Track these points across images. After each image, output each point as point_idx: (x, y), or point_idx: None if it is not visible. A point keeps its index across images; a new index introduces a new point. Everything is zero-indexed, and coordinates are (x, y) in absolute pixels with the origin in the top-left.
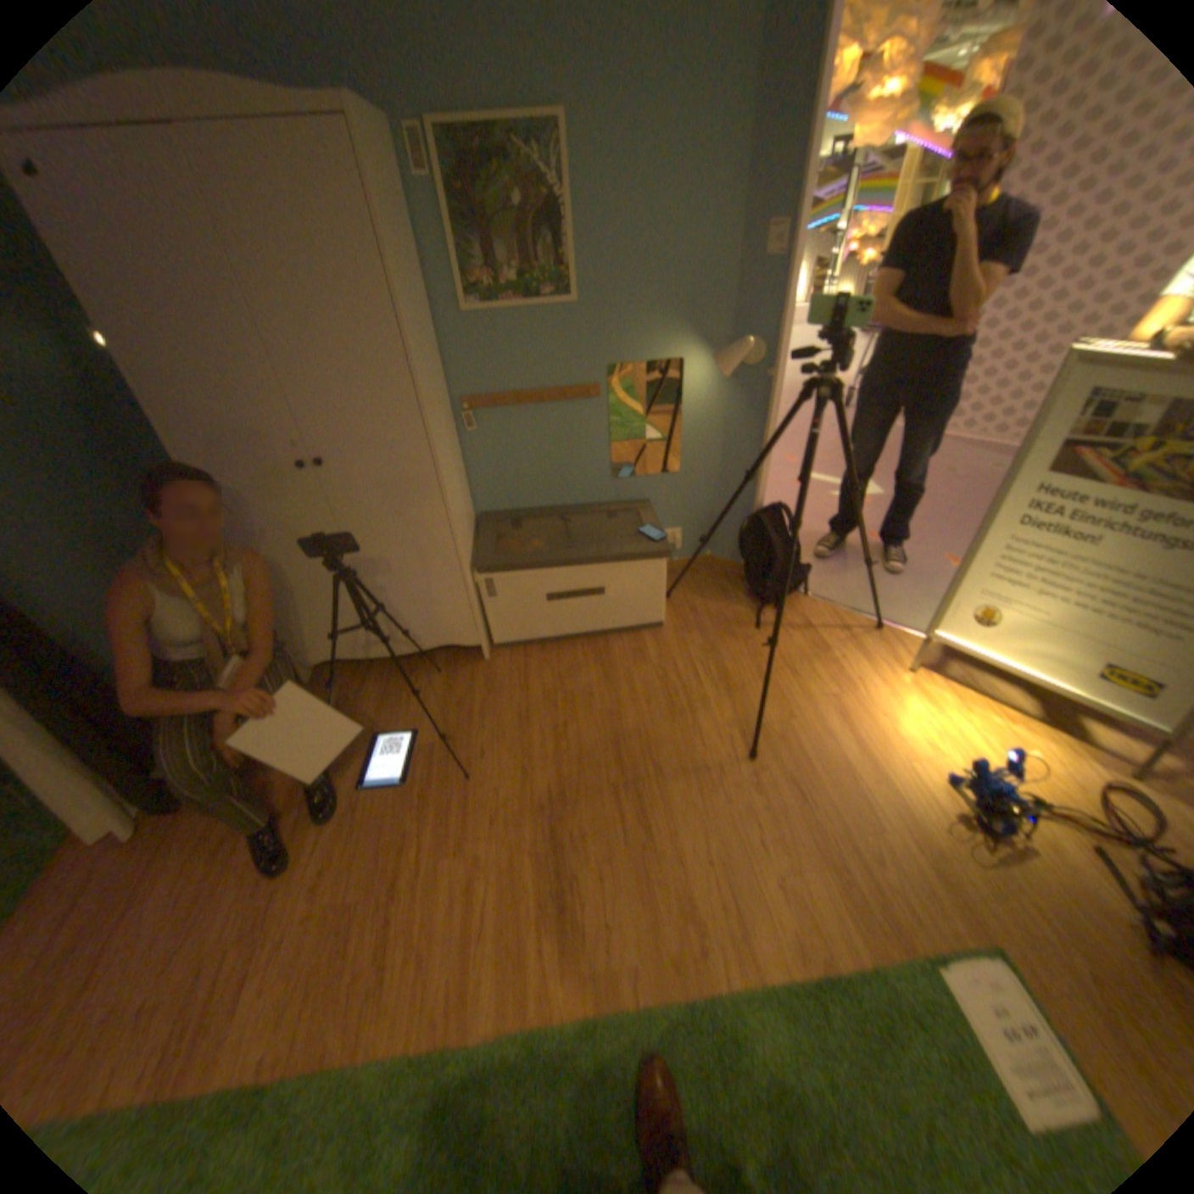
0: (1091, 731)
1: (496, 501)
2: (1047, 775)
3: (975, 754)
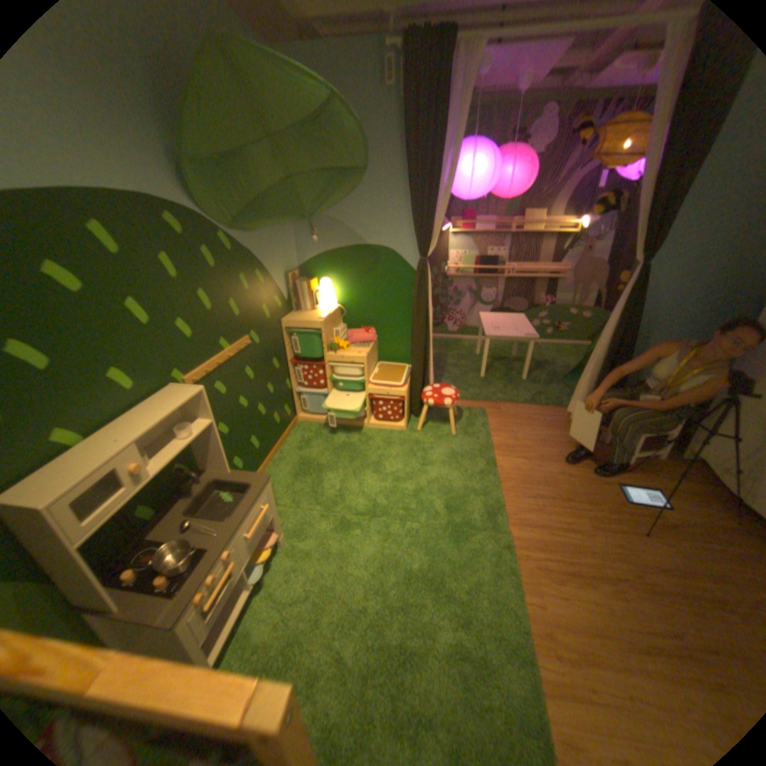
0: None
1: None
2: None
3: None
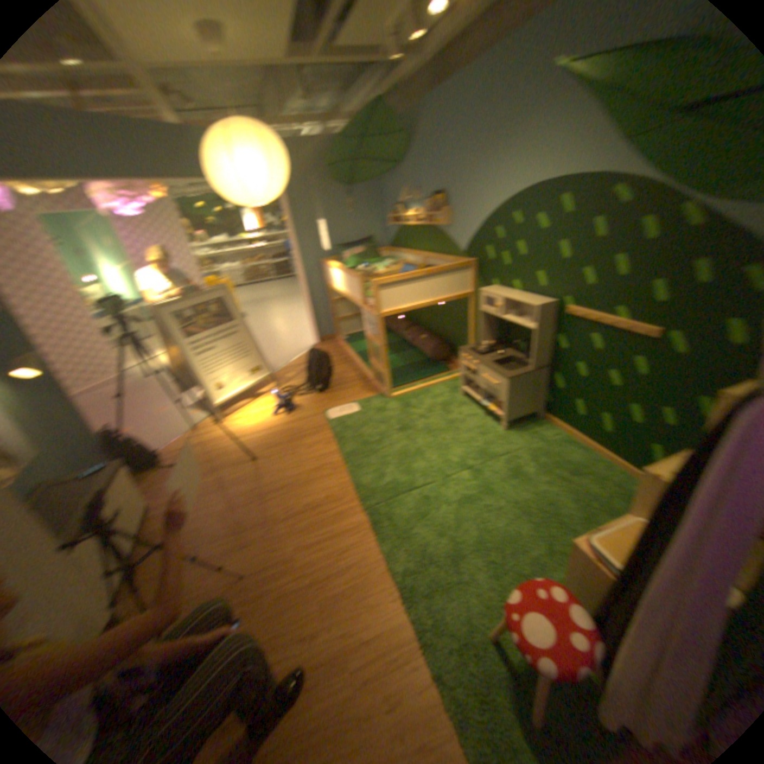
0: (262, 392)
1: None
2: (275, 400)
3: (265, 411)
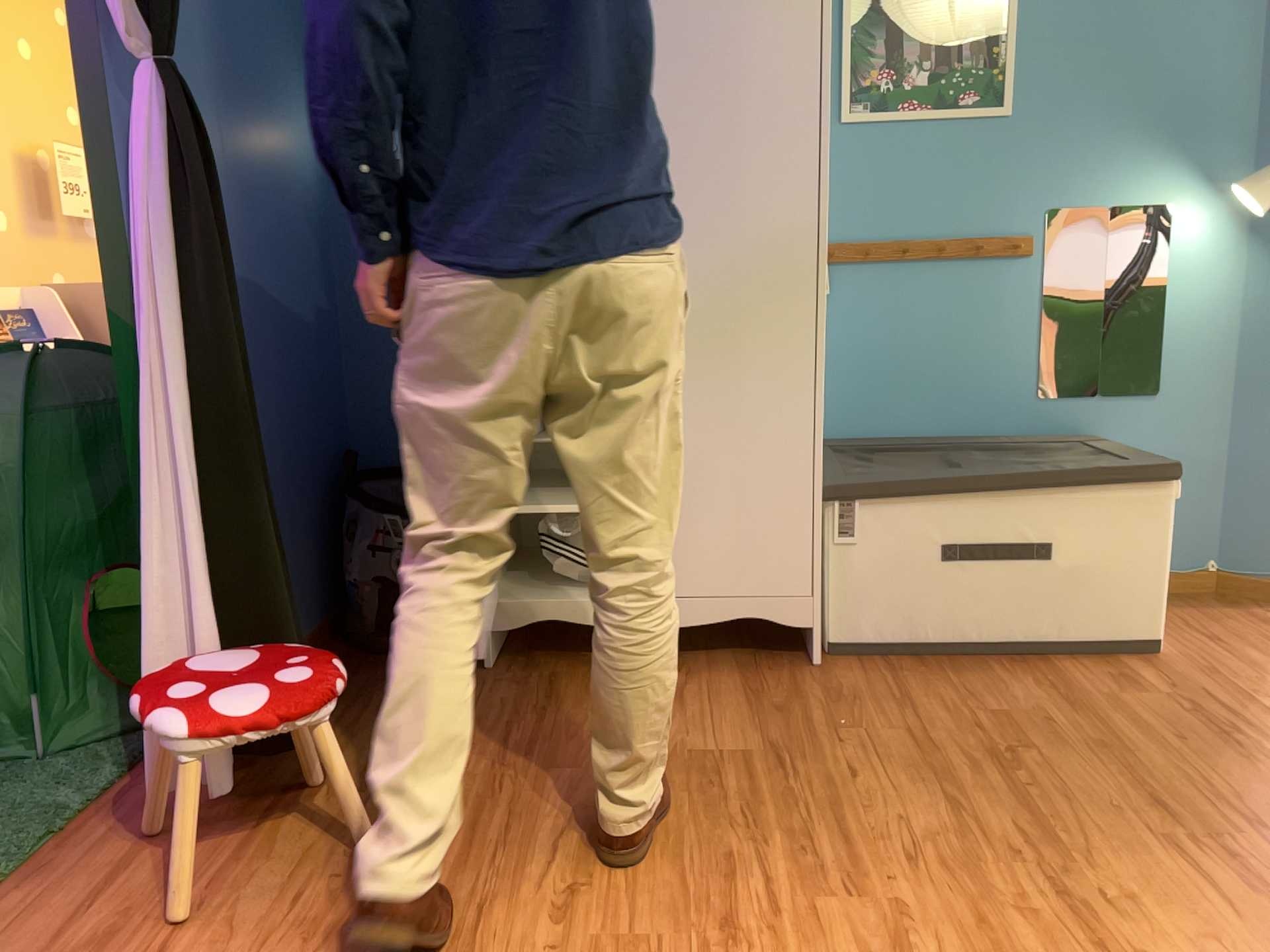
0: None
1: (838, 418)
2: None
3: None
